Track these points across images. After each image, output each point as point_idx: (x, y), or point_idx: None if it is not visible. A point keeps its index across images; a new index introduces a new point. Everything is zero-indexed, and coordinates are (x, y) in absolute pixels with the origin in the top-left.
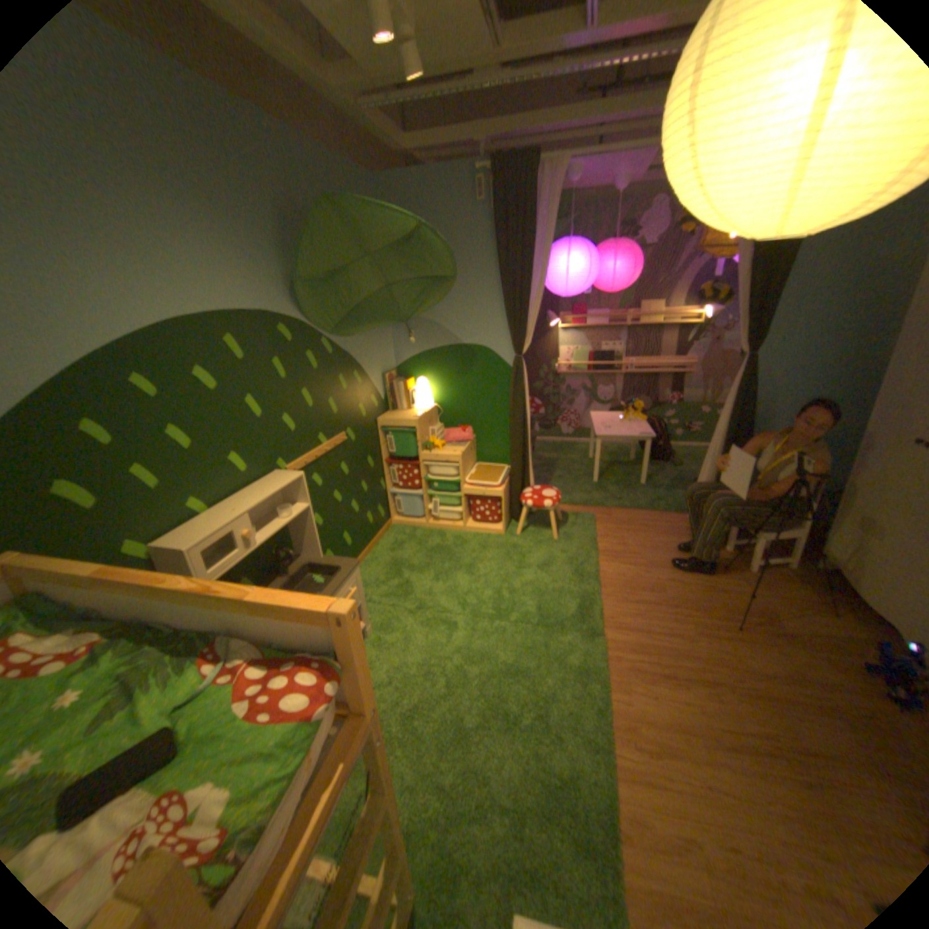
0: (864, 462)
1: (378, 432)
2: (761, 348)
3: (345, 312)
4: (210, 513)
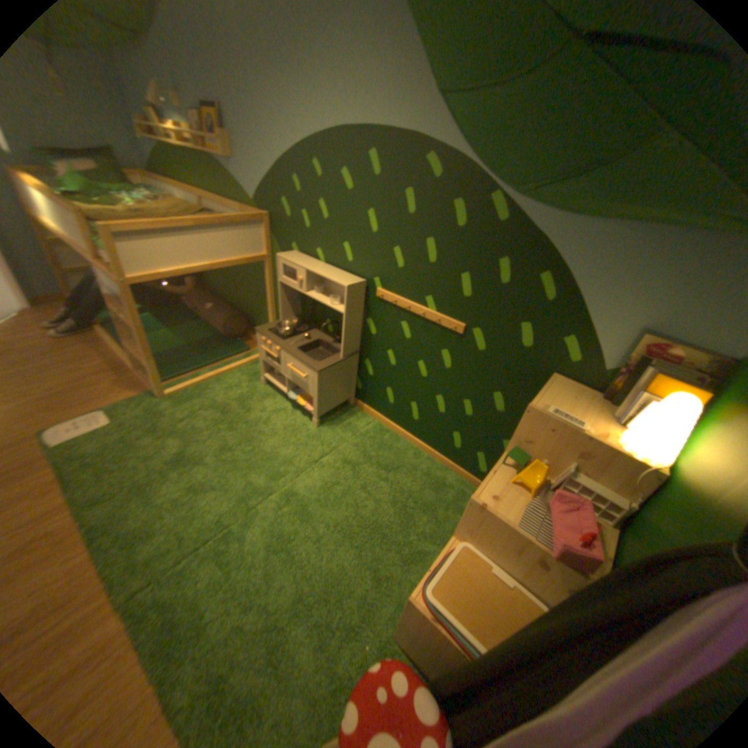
0: None
1: (538, 389)
2: None
3: (576, 161)
4: (315, 263)
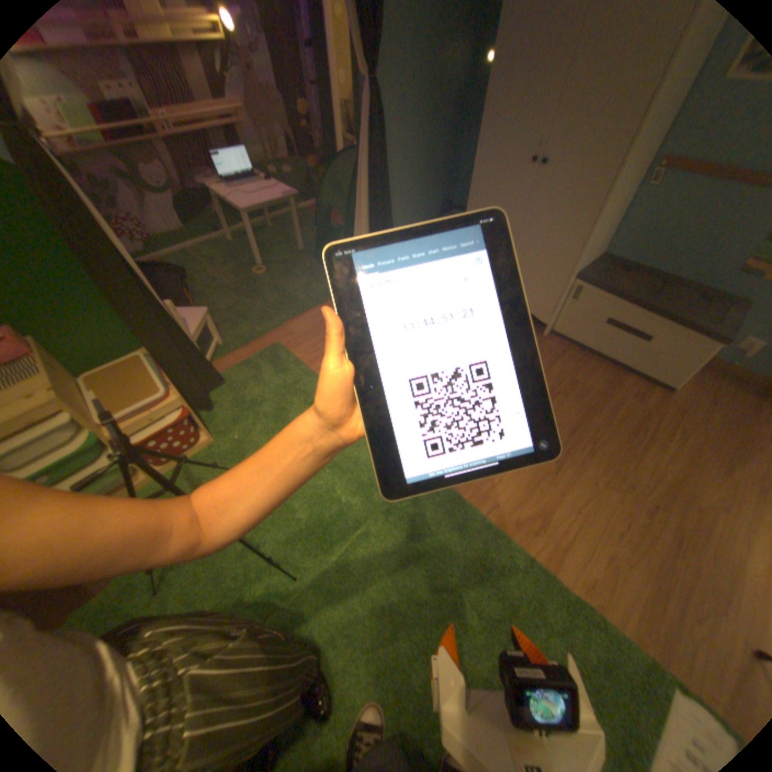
0: (481, 189)
1: None
2: (370, 68)
3: None
4: None
